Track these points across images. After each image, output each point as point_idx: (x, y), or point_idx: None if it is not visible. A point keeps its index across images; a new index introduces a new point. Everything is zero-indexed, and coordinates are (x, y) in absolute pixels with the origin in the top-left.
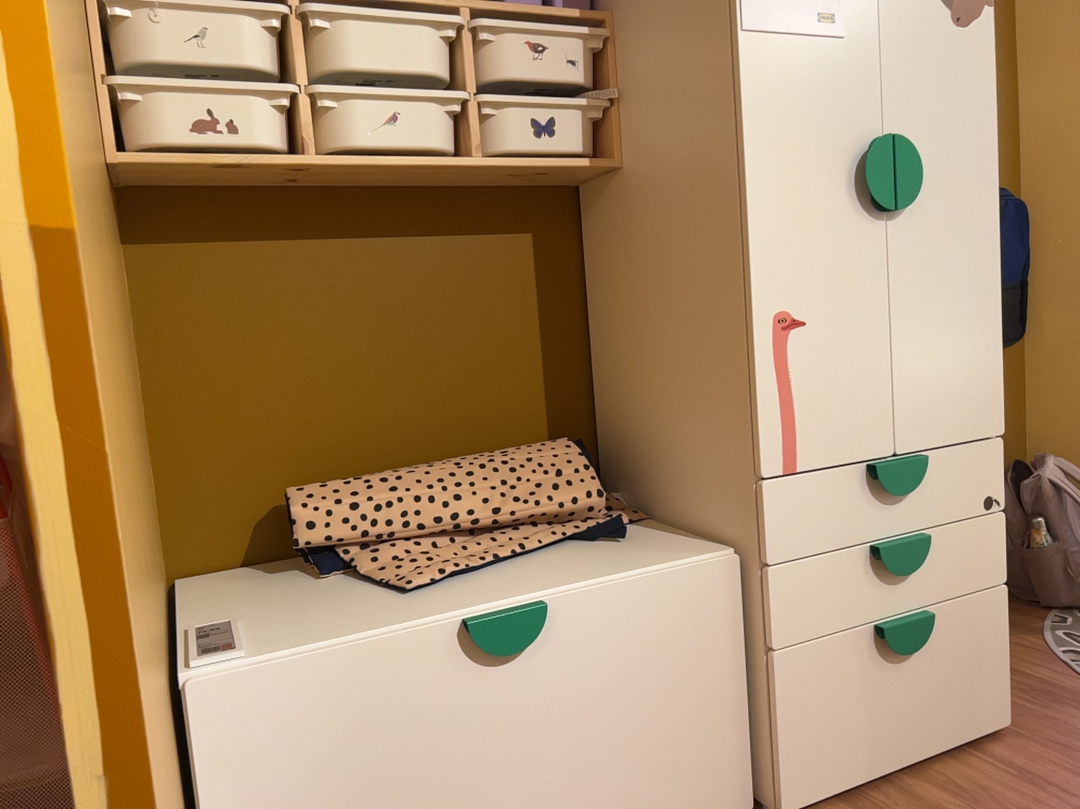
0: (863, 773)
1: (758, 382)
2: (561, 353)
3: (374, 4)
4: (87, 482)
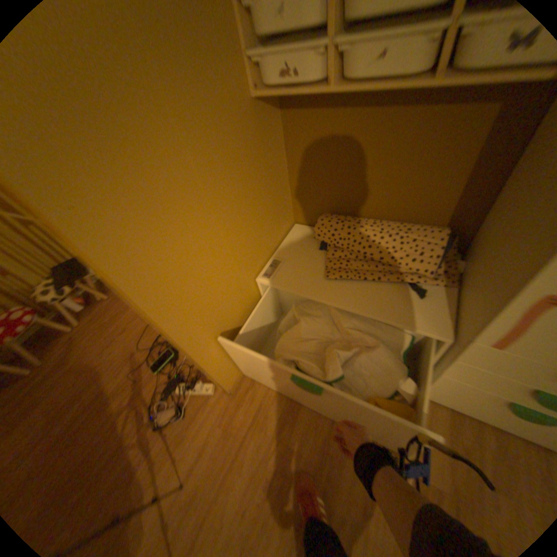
0: (466, 412)
1: (503, 311)
2: (478, 185)
3: None
4: (151, 314)
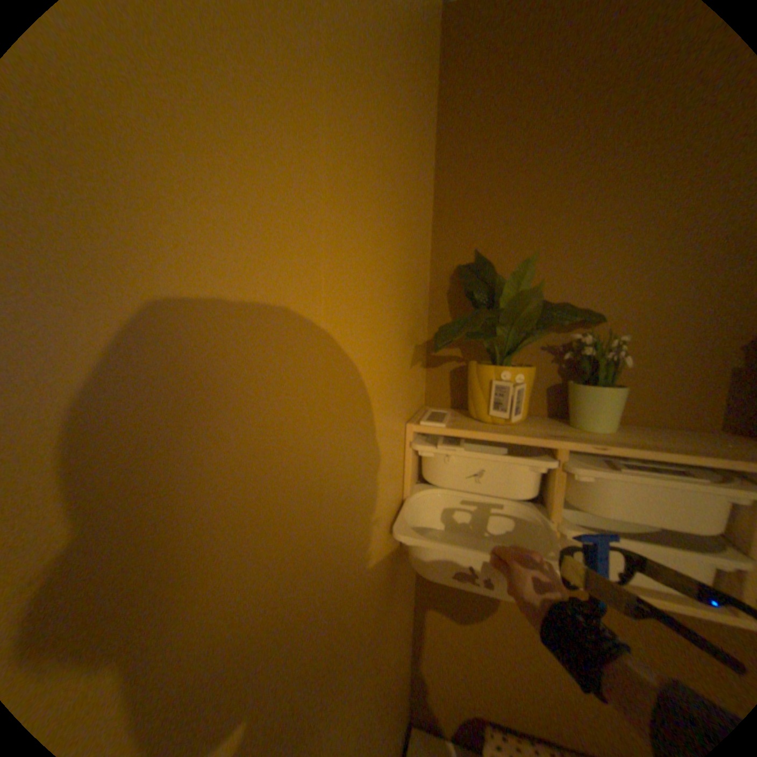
0: None
1: None
2: None
3: (648, 462)
4: None
